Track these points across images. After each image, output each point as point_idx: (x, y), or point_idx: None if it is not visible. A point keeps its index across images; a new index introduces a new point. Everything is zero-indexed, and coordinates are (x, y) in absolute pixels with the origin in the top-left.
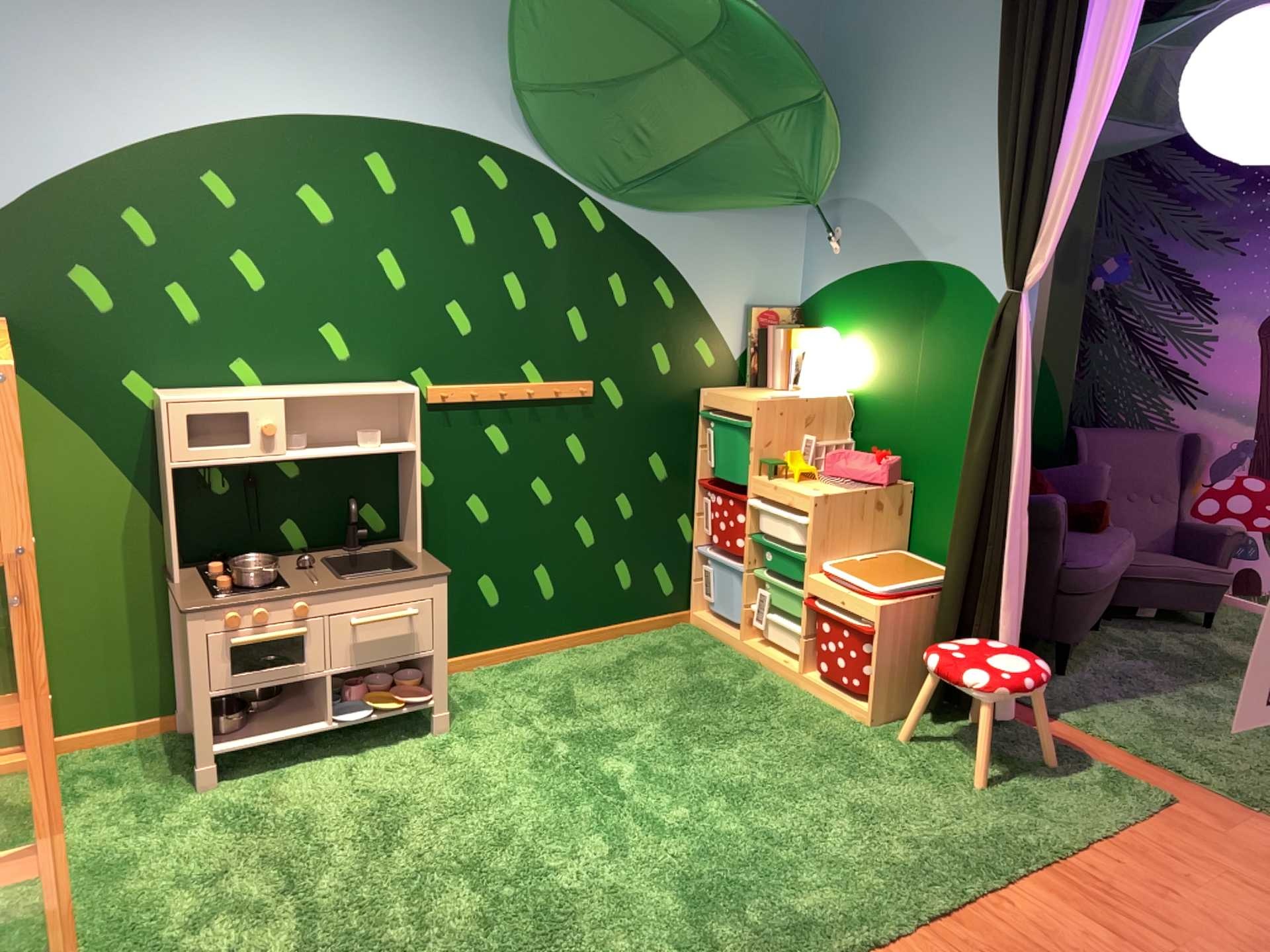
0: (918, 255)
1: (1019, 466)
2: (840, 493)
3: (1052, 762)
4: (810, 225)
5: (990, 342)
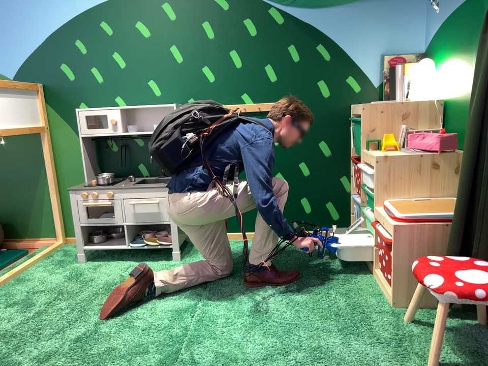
0: None
1: None
2: (399, 155)
3: None
4: None
5: None
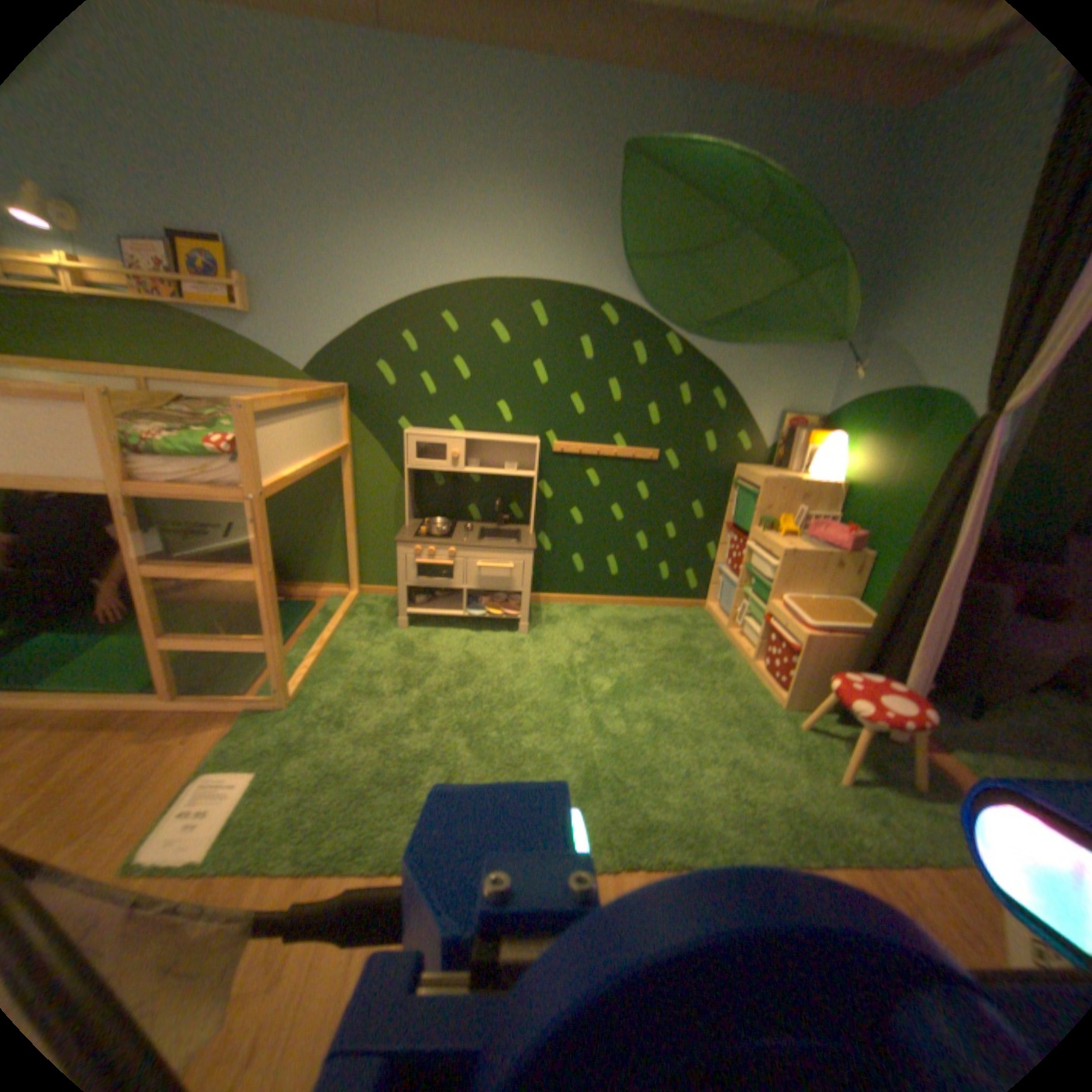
0: (925, 376)
1: (966, 558)
2: (808, 548)
3: (926, 792)
4: (848, 352)
5: (962, 450)
